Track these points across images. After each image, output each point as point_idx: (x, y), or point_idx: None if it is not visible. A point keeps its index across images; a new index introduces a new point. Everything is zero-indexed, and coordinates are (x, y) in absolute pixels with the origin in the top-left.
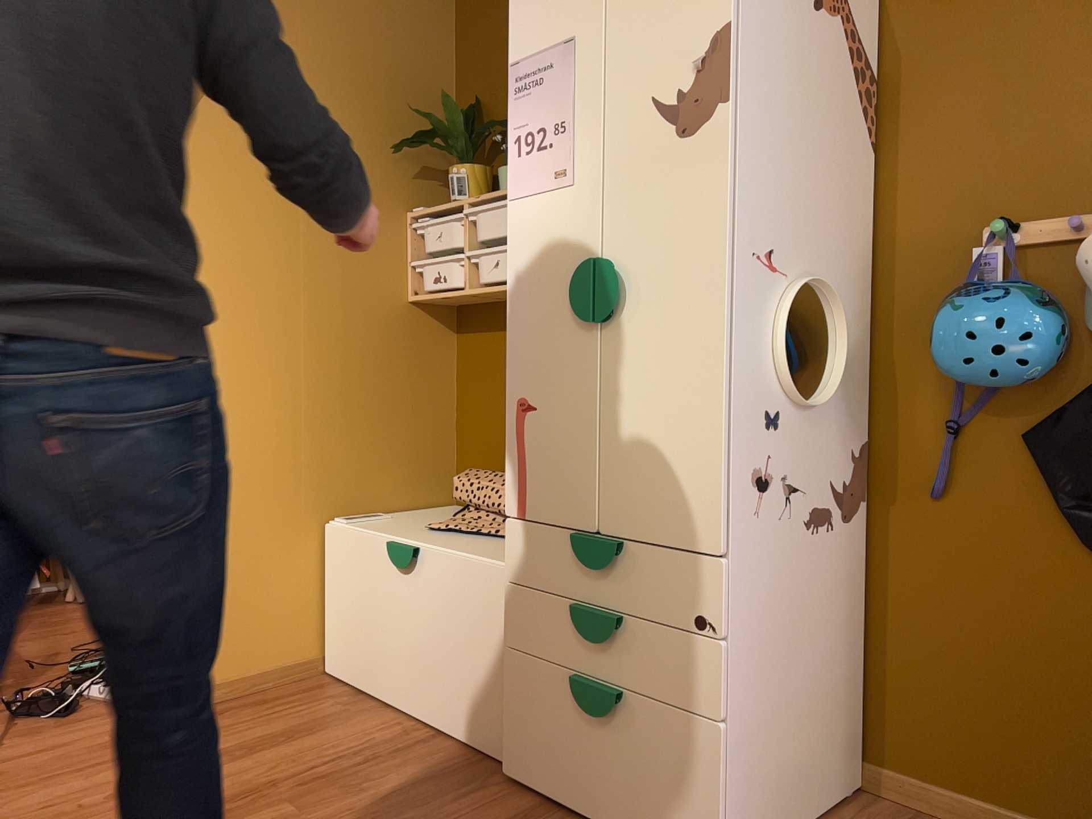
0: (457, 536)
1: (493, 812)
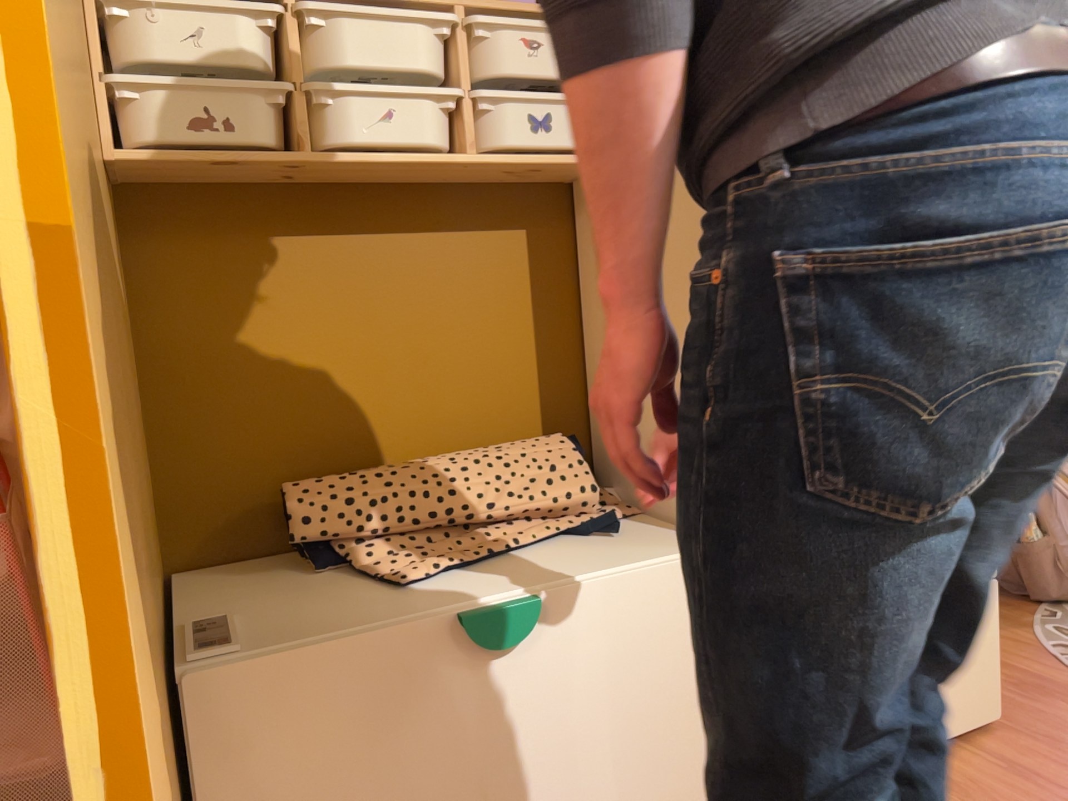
0: (481, 571)
1: None
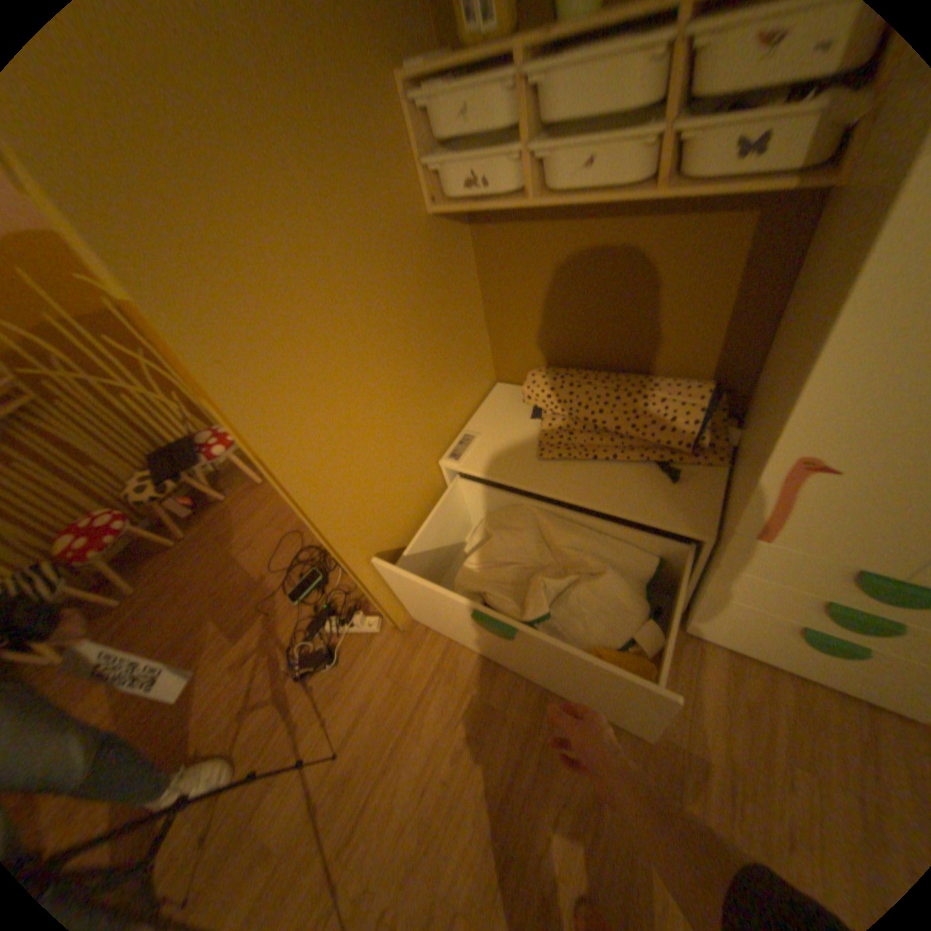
0: (579, 466)
1: (709, 675)
